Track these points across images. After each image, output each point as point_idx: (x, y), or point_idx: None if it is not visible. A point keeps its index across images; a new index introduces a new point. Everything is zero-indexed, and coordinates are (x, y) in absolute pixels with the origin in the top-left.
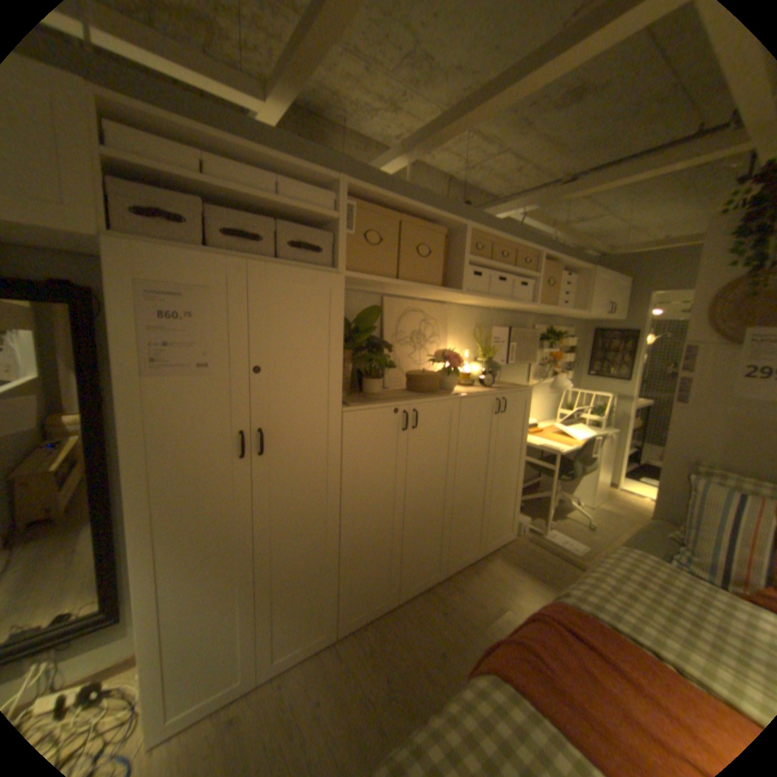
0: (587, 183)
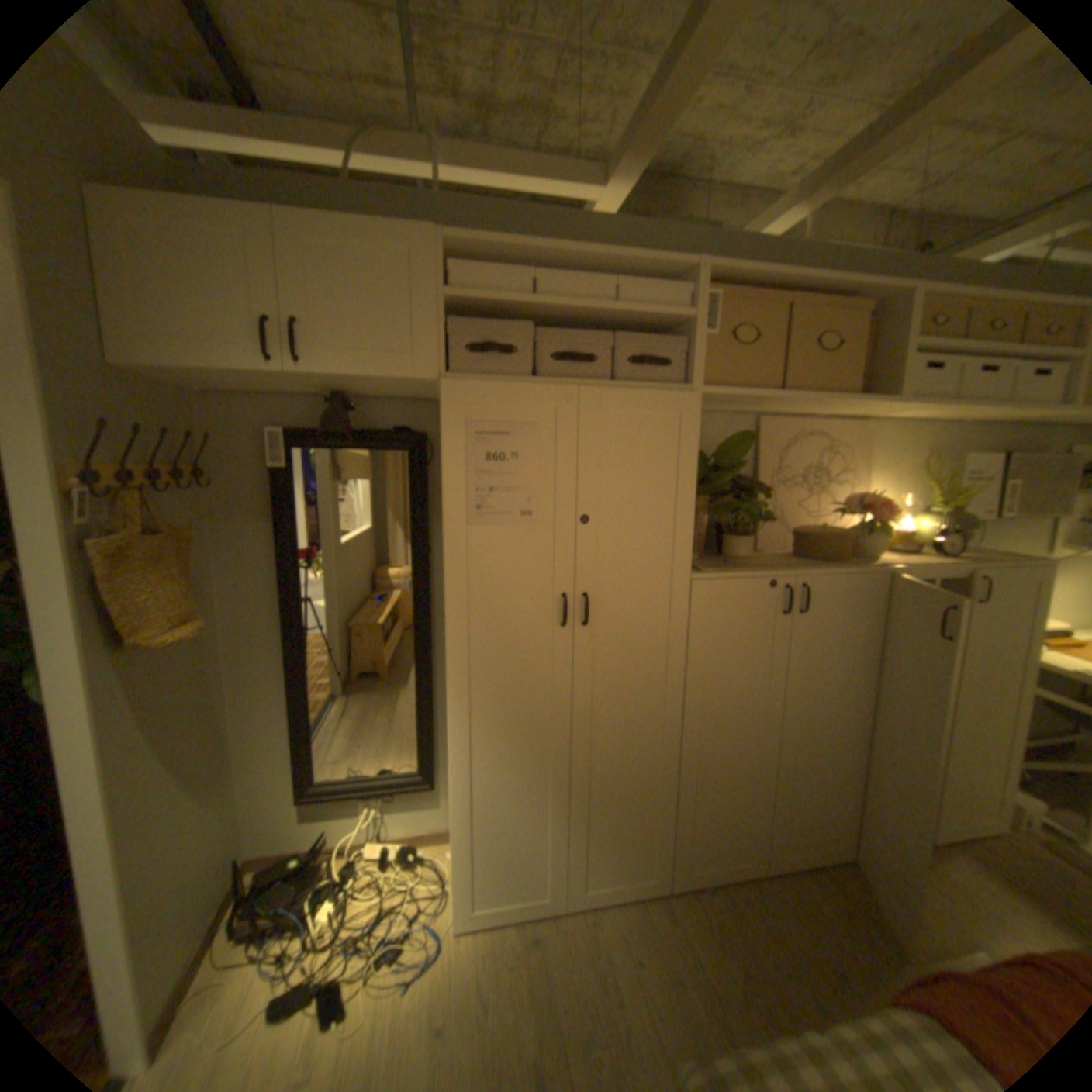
0: None
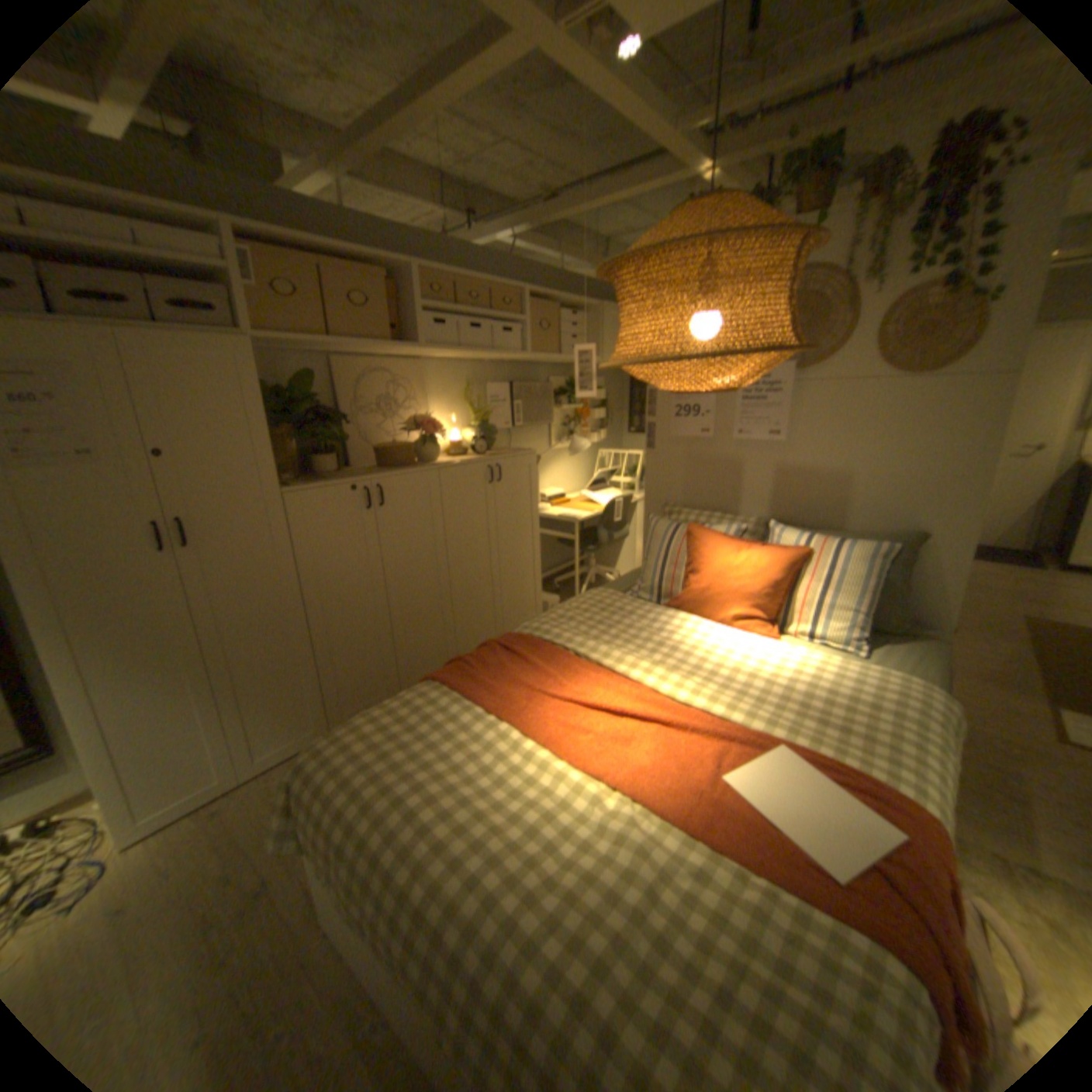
0: (566, 200)
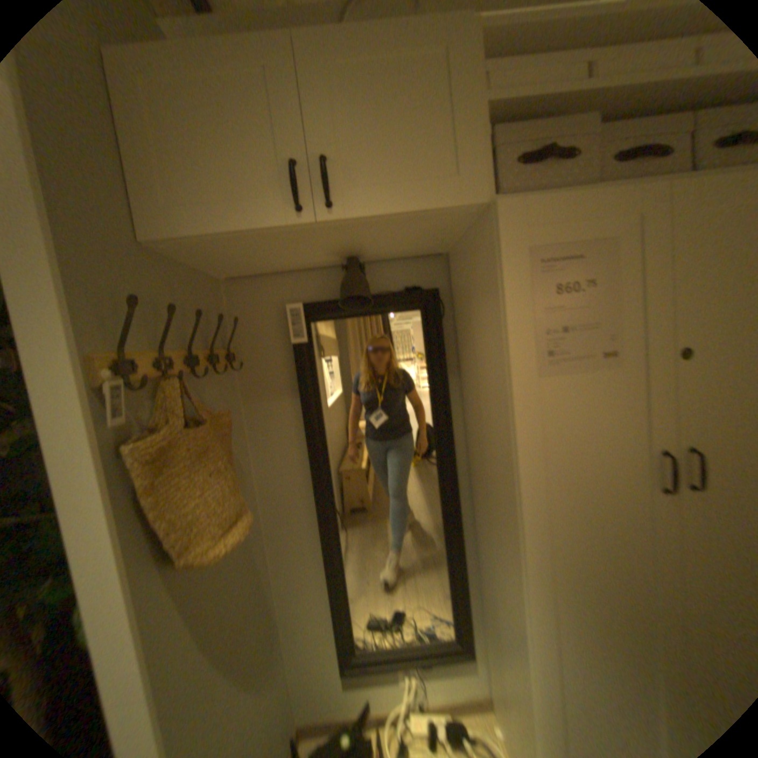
0: None
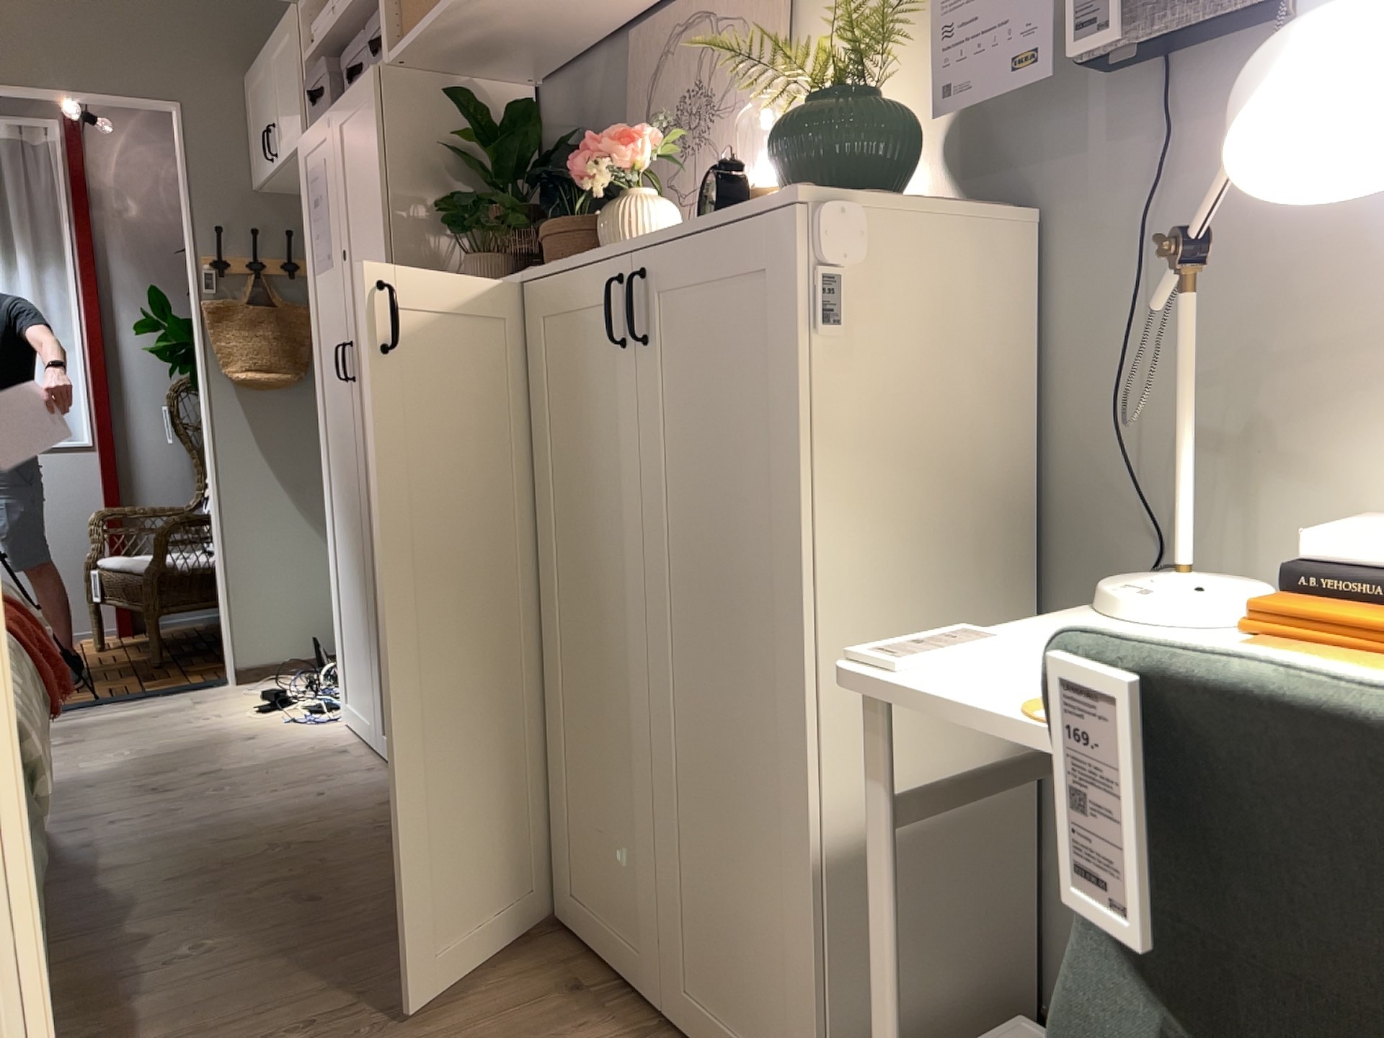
0: None
